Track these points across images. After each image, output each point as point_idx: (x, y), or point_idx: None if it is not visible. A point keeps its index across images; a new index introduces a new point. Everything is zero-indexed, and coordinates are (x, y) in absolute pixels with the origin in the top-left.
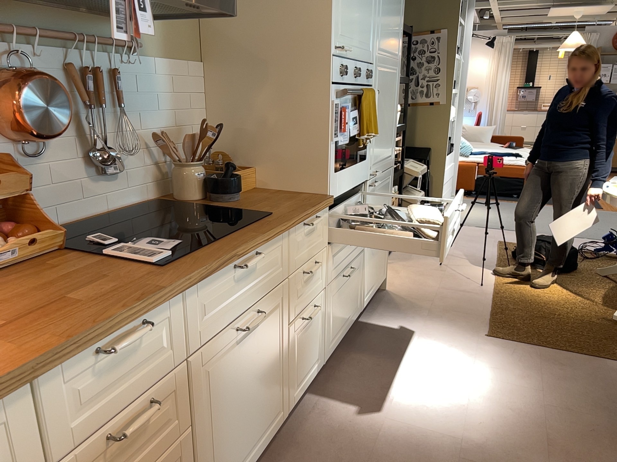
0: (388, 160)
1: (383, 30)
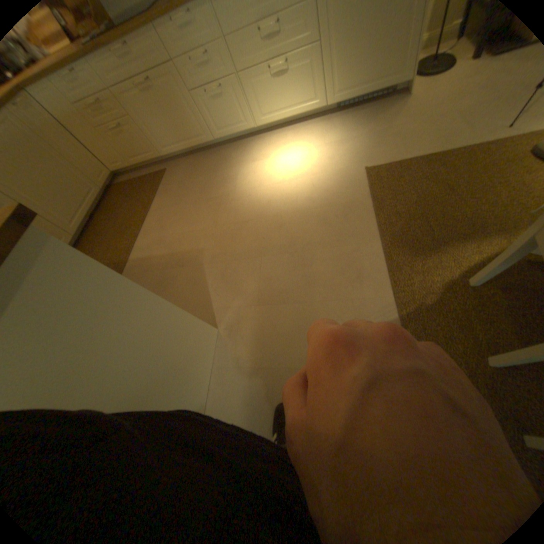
0: None
1: None
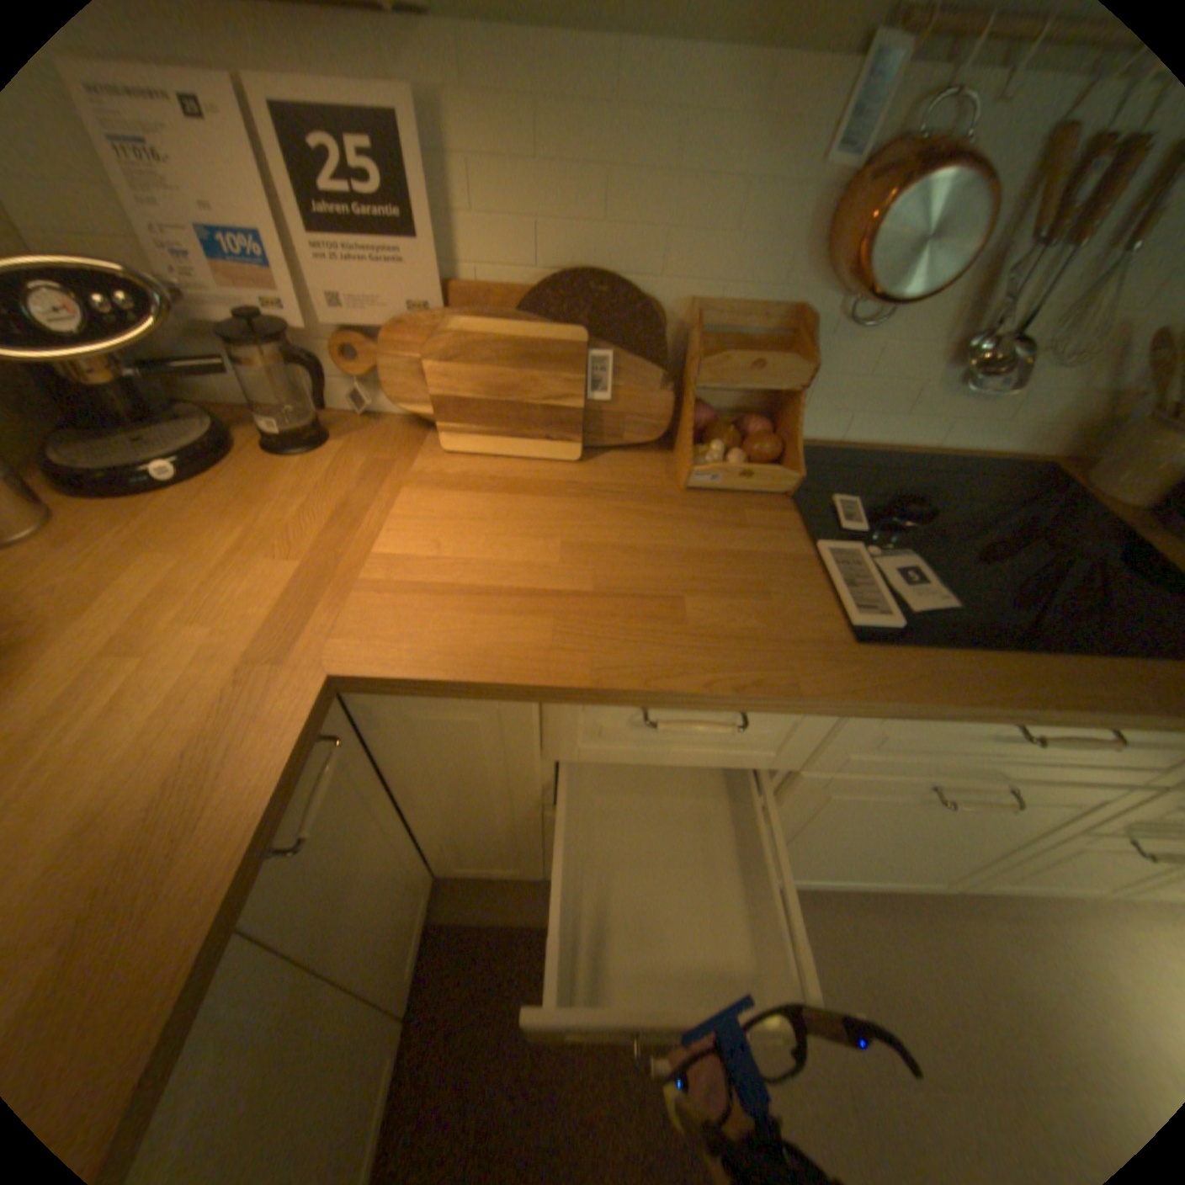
0: None
1: None
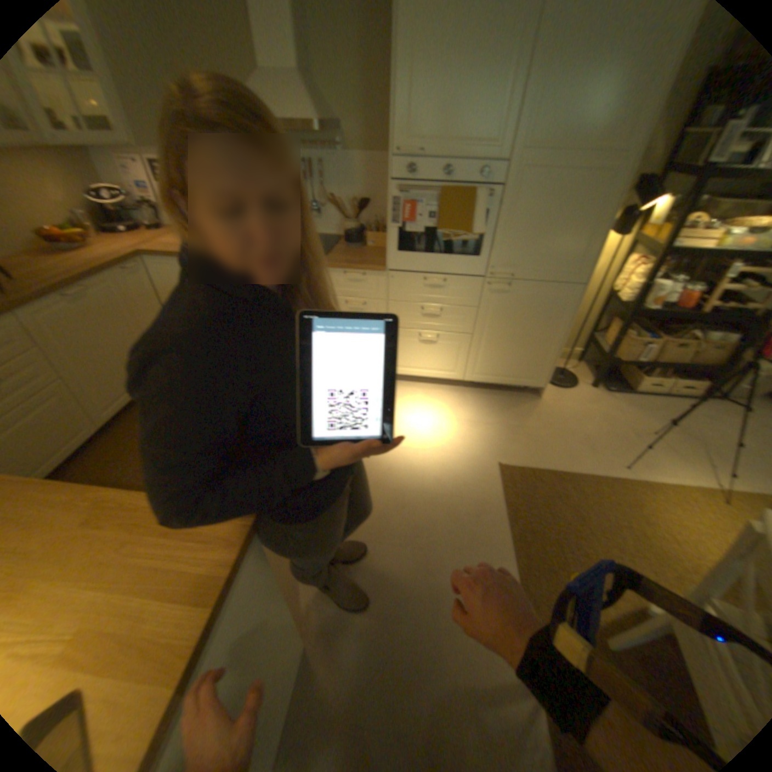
0: (564, 274)
1: (545, 115)
